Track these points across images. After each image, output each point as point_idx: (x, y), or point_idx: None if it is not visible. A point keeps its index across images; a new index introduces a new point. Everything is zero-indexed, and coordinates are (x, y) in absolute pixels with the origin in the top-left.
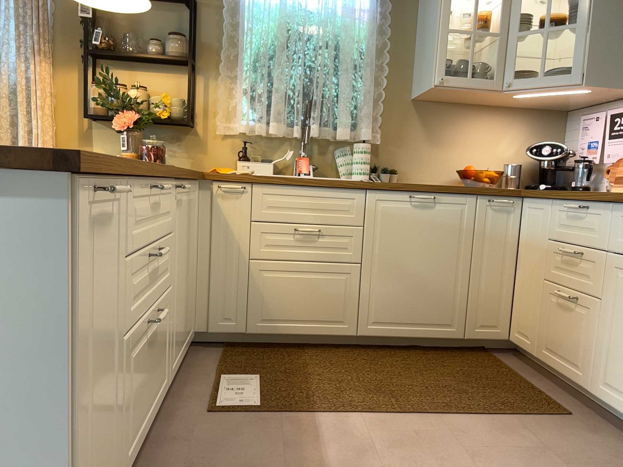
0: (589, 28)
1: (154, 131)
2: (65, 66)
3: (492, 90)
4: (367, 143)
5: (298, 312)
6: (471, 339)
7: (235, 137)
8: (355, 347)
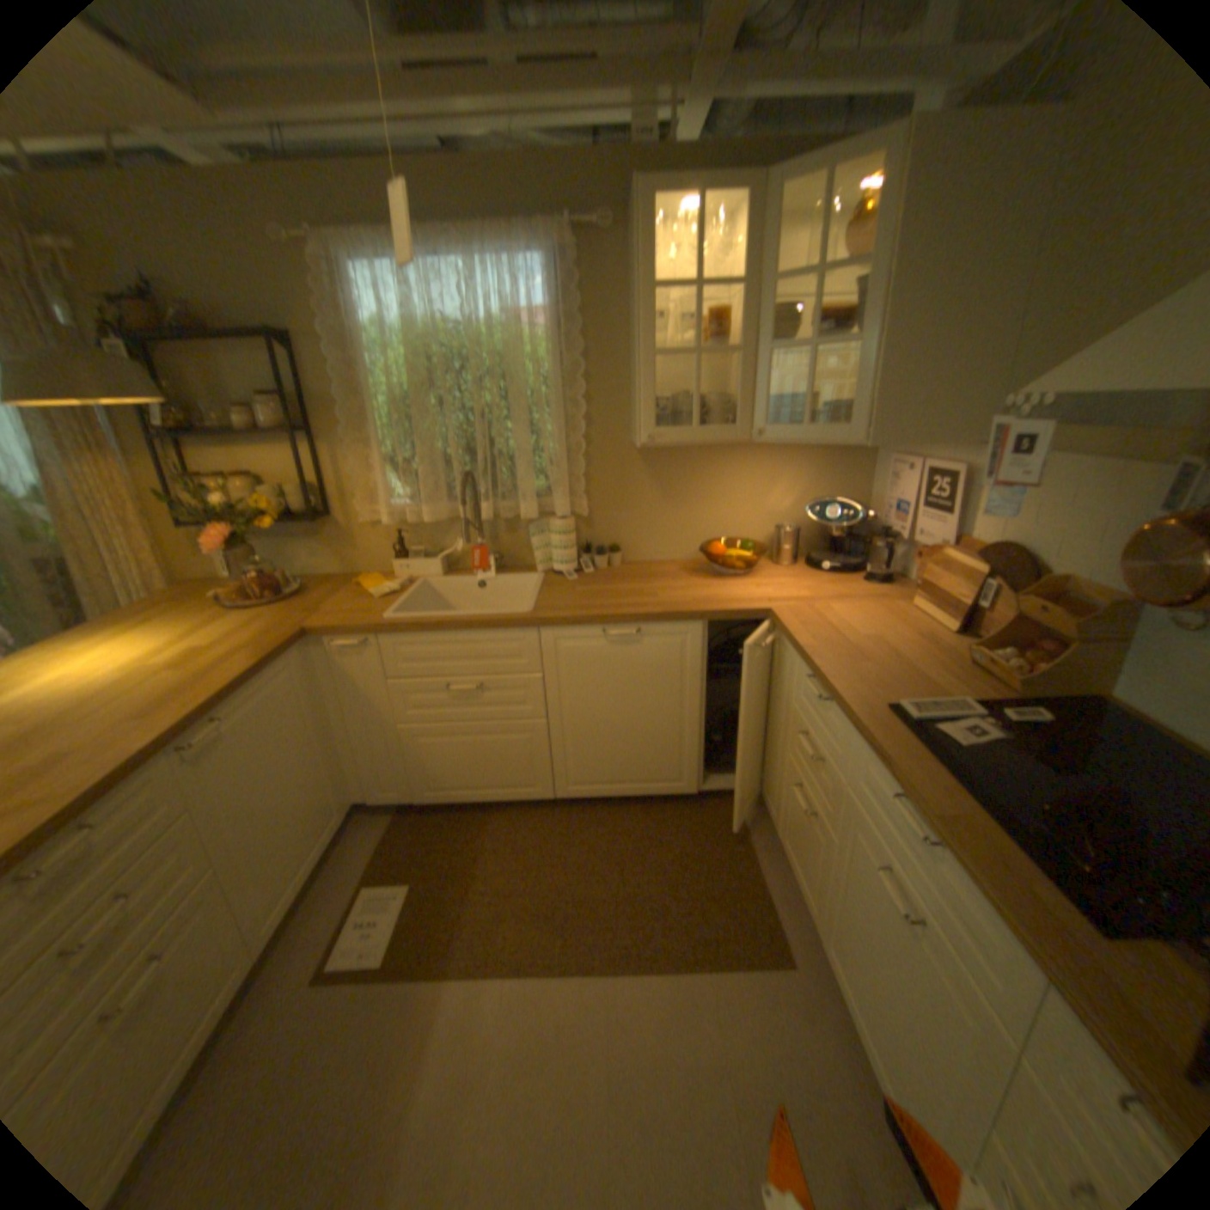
0: (883, 341)
1: (277, 524)
2: (135, 449)
3: (734, 441)
4: (563, 521)
5: (471, 777)
6: (706, 793)
7: (387, 521)
8: (559, 802)
